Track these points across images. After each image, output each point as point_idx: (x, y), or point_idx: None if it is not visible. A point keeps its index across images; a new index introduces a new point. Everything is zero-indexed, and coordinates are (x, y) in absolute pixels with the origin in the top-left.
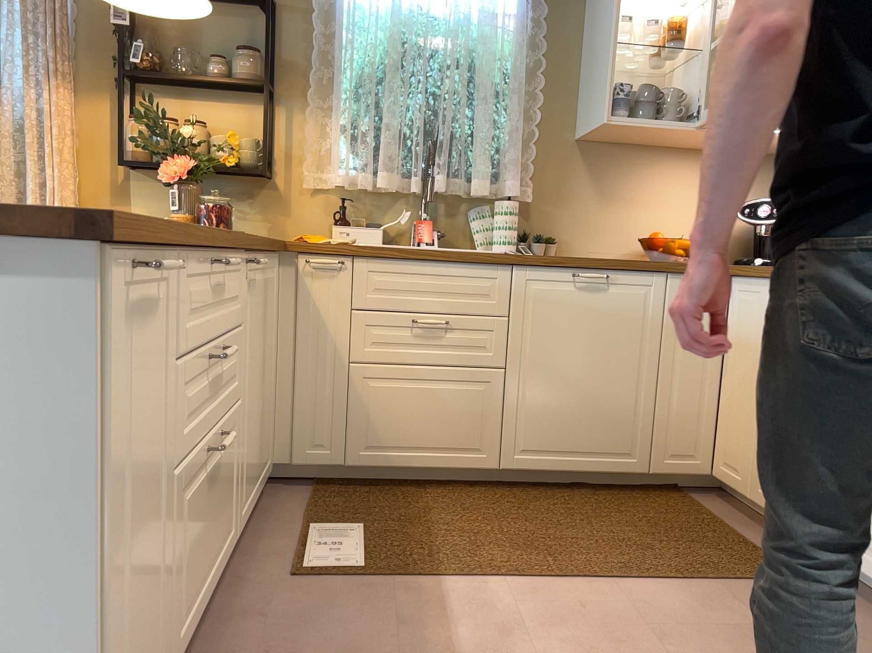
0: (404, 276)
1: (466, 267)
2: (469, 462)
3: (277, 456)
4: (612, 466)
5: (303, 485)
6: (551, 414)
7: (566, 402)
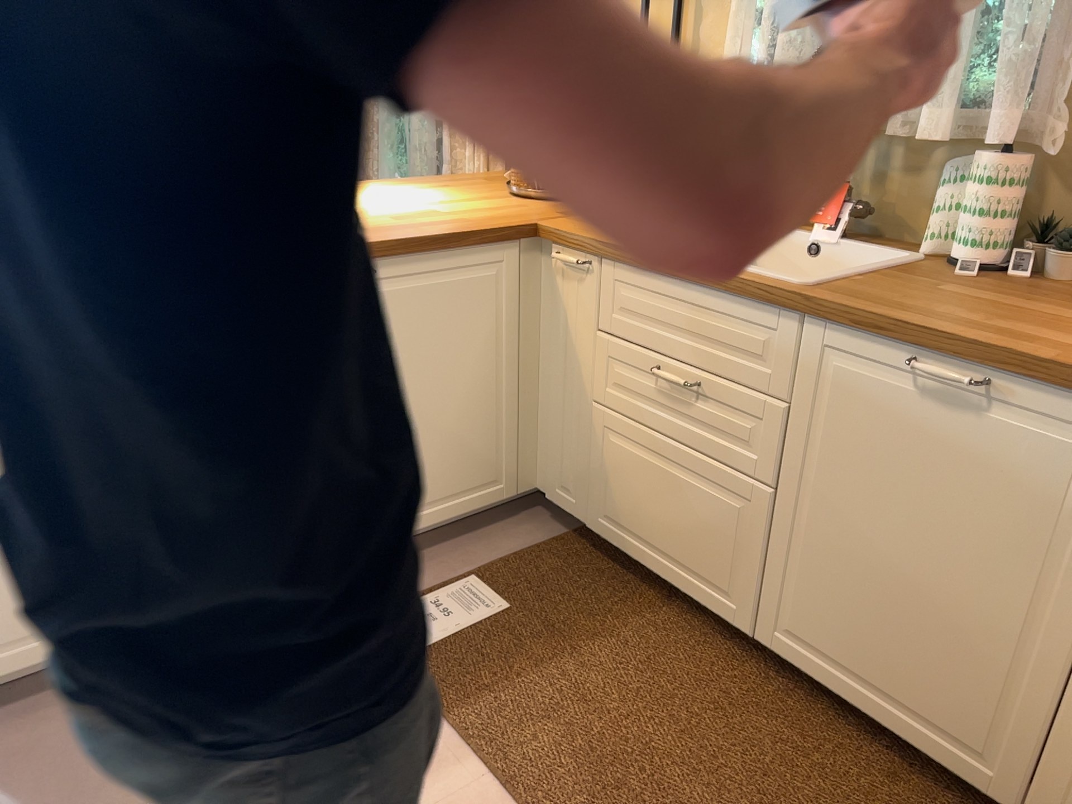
0: (654, 296)
1: (732, 301)
2: (712, 601)
3: (538, 481)
4: (939, 752)
5: (564, 526)
6: (837, 598)
7: (864, 591)
